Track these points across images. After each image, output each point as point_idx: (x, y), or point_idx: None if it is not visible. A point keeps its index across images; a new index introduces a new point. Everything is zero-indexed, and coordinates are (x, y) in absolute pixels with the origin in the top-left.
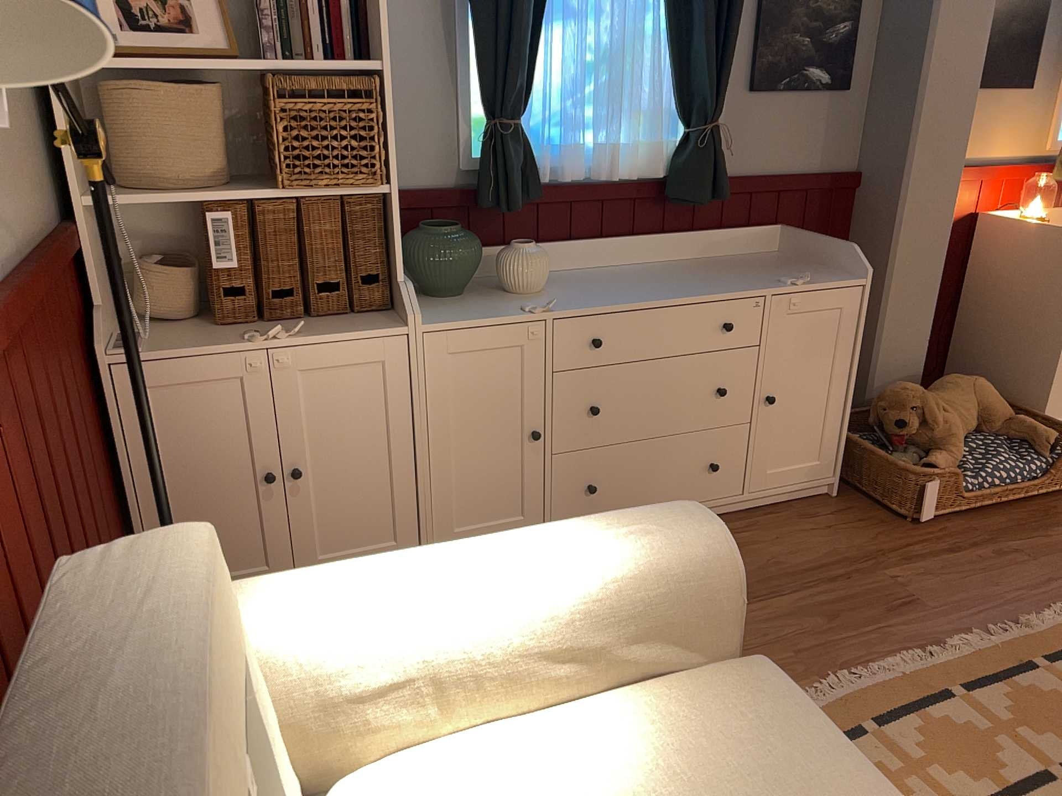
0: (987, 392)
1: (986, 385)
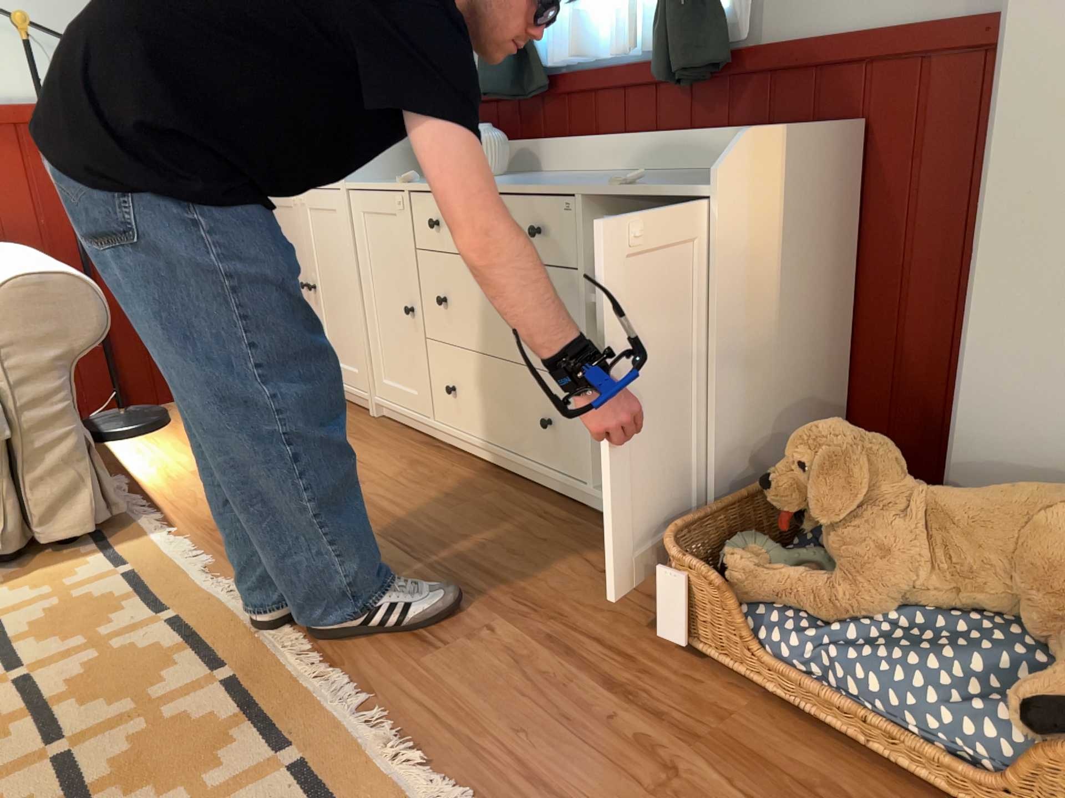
0: None
1: None
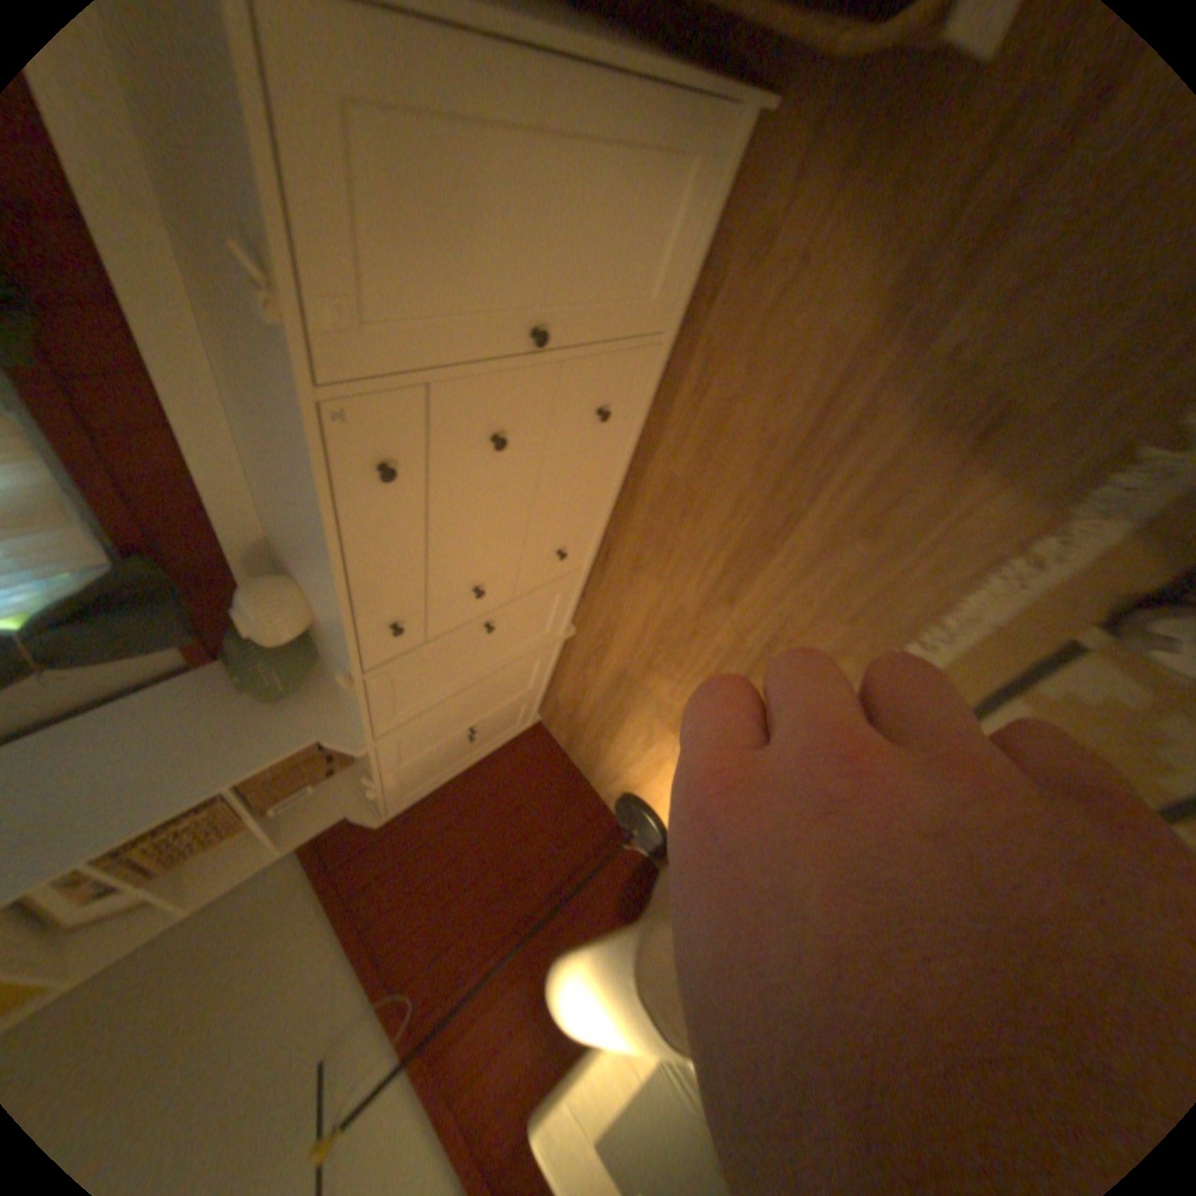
0: None
1: None
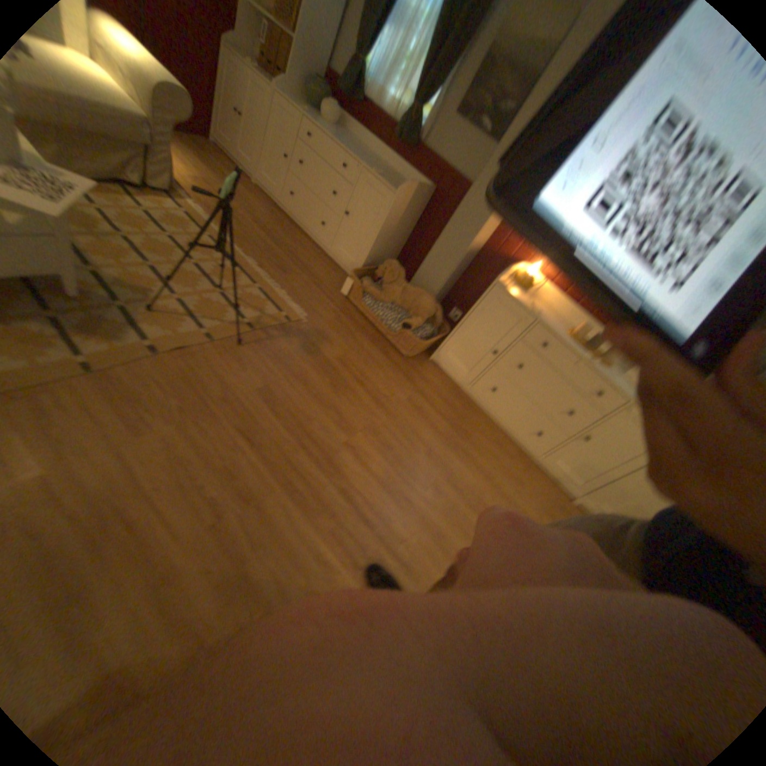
0: (423, 302)
1: (427, 301)
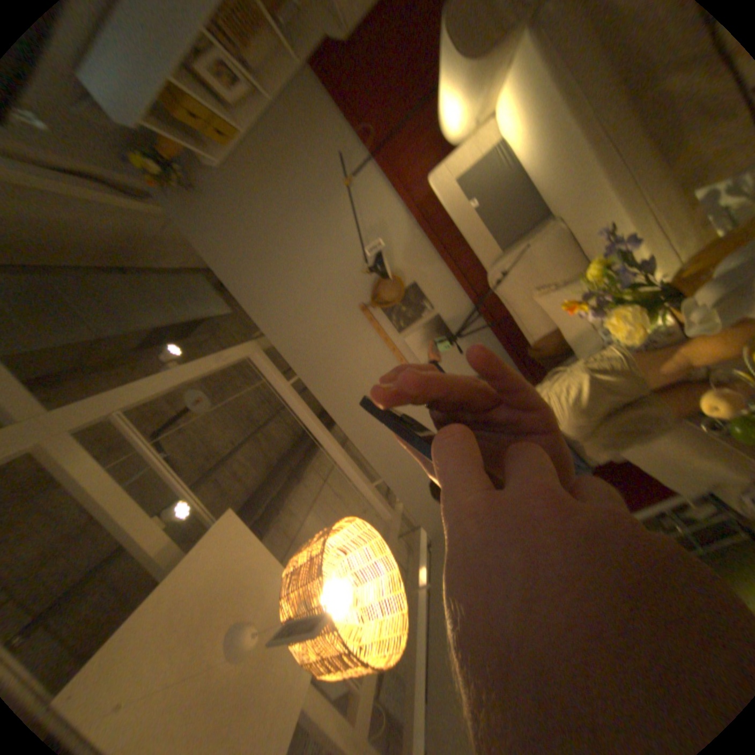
0: None
1: None
